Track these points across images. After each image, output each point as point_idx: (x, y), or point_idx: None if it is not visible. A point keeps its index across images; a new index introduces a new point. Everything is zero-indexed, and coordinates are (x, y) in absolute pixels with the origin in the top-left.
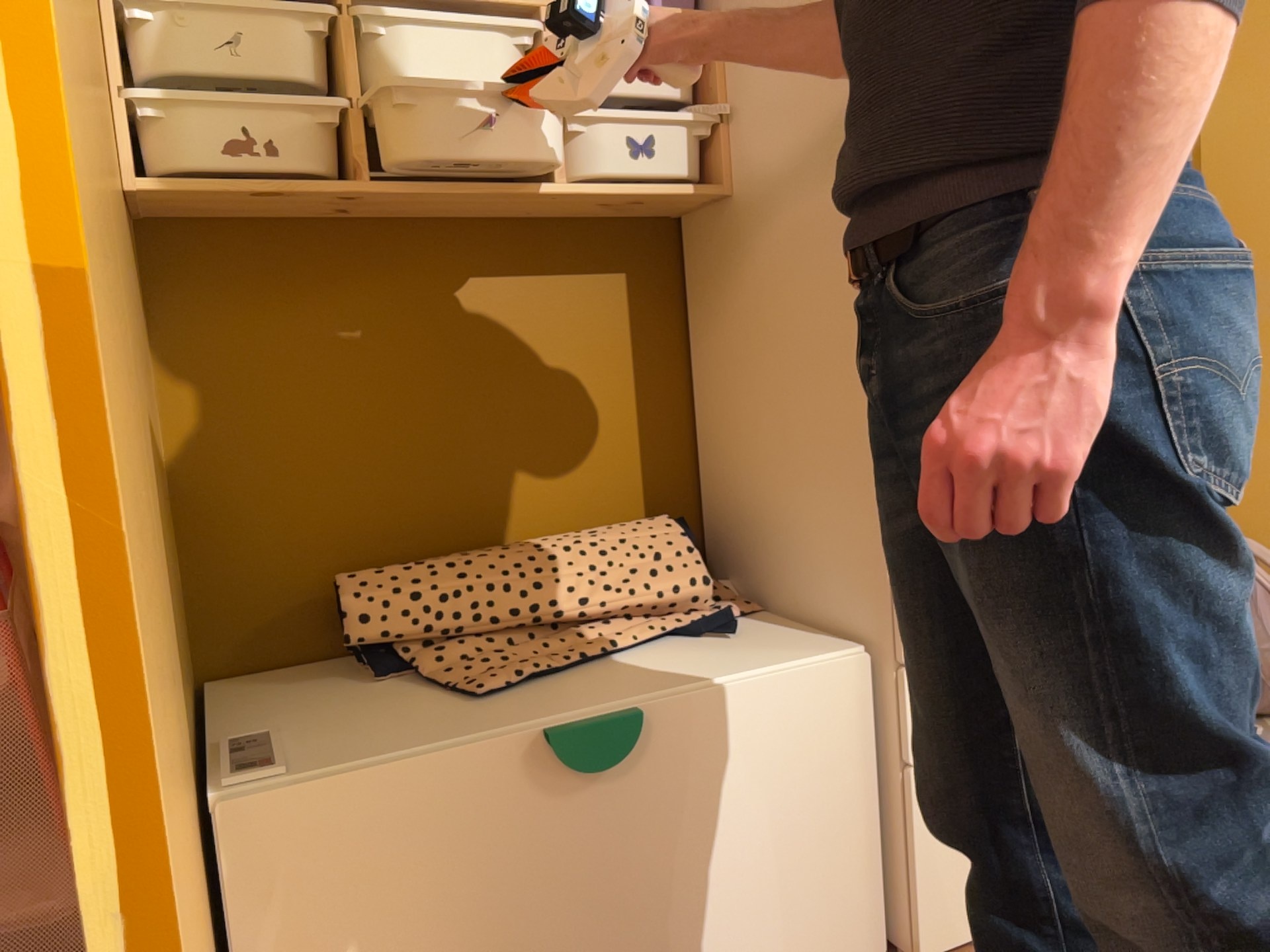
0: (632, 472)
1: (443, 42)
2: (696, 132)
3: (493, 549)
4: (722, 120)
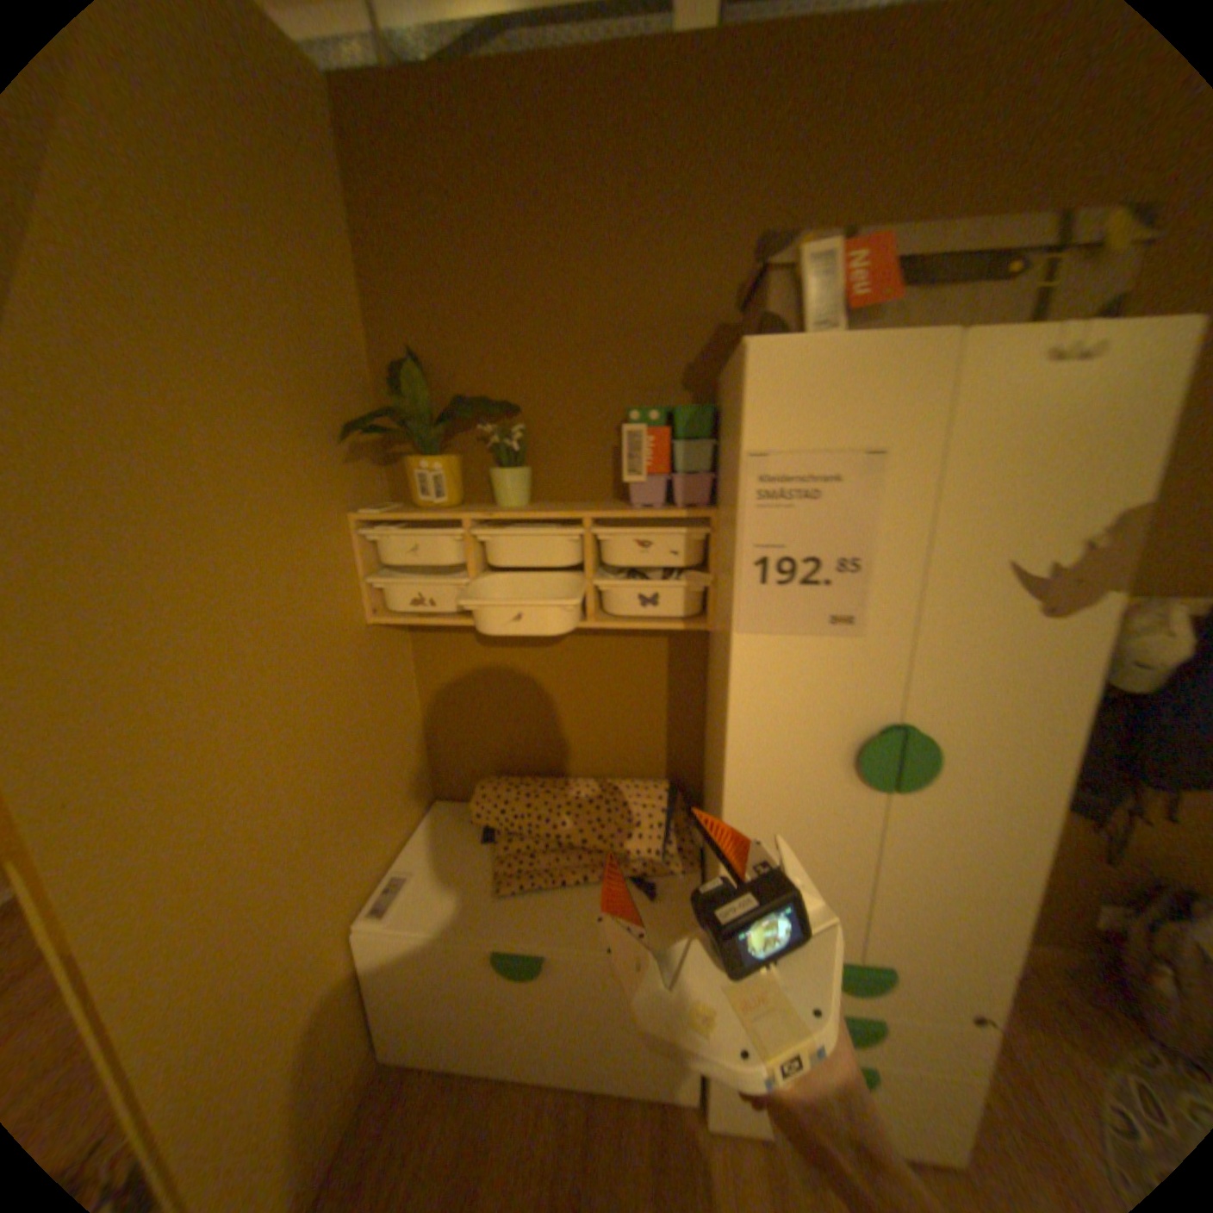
0: (658, 749)
1: (522, 543)
2: (692, 589)
3: (557, 786)
4: (711, 584)
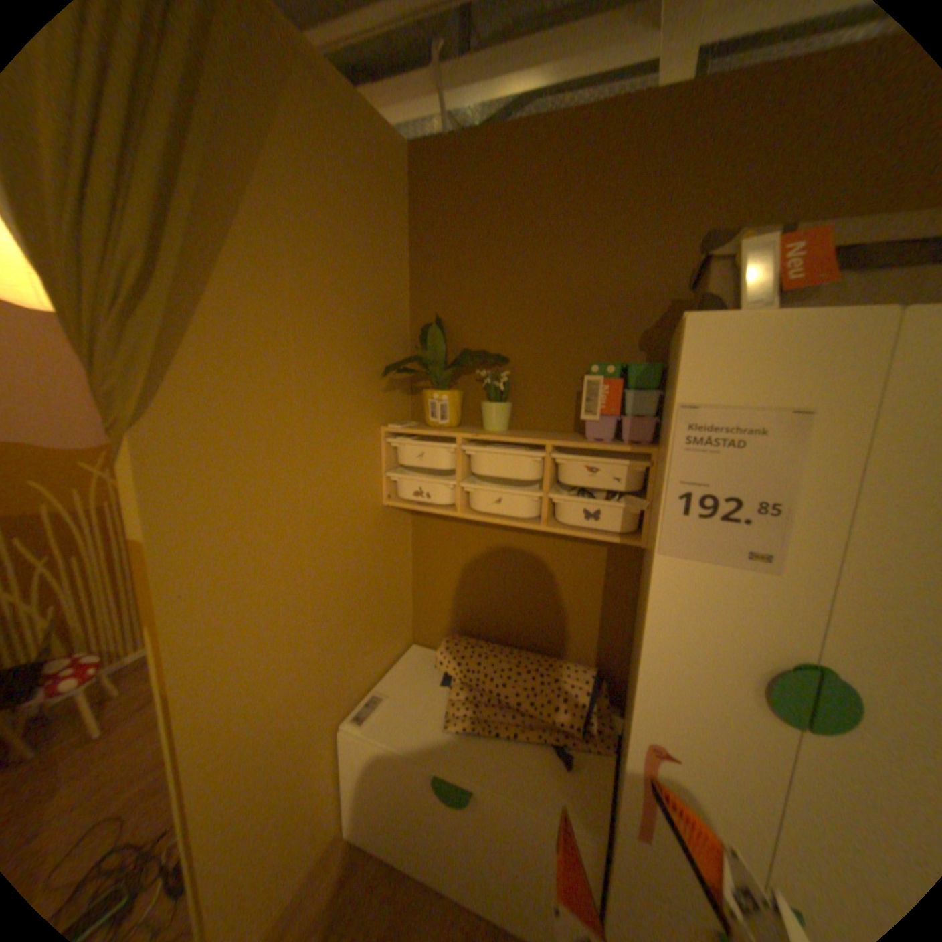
0: (591, 639)
1: (497, 458)
2: (630, 510)
3: (504, 653)
4: (647, 508)
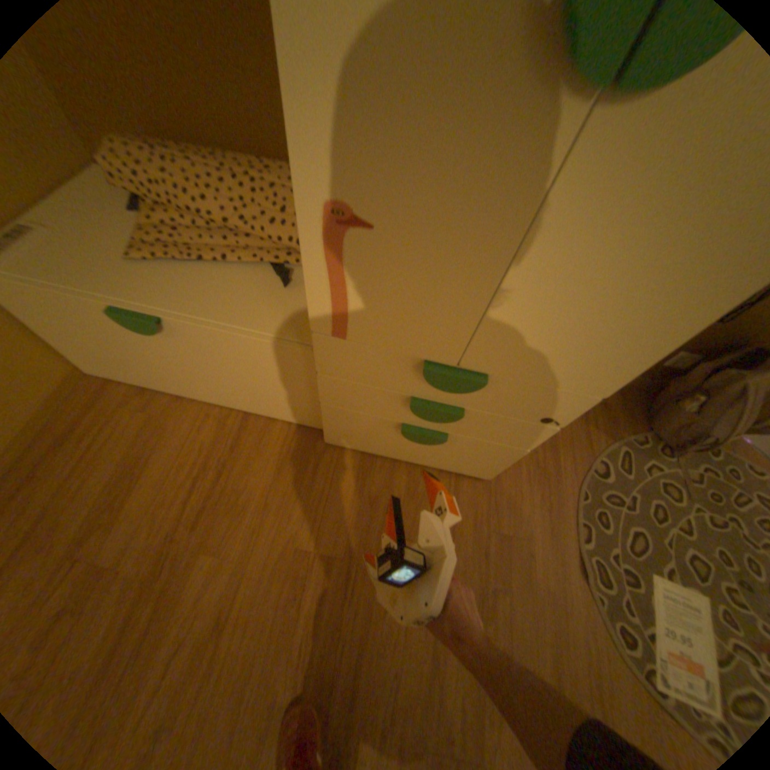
0: None
1: None
2: None
3: (199, 153)
4: None
